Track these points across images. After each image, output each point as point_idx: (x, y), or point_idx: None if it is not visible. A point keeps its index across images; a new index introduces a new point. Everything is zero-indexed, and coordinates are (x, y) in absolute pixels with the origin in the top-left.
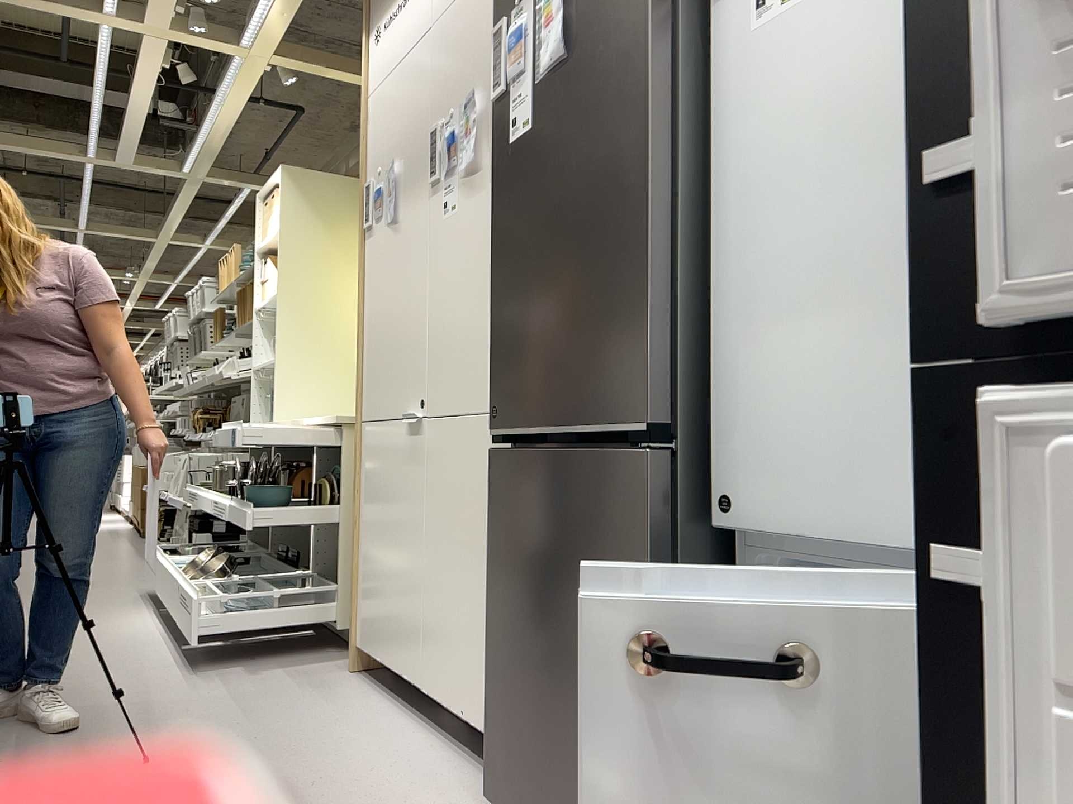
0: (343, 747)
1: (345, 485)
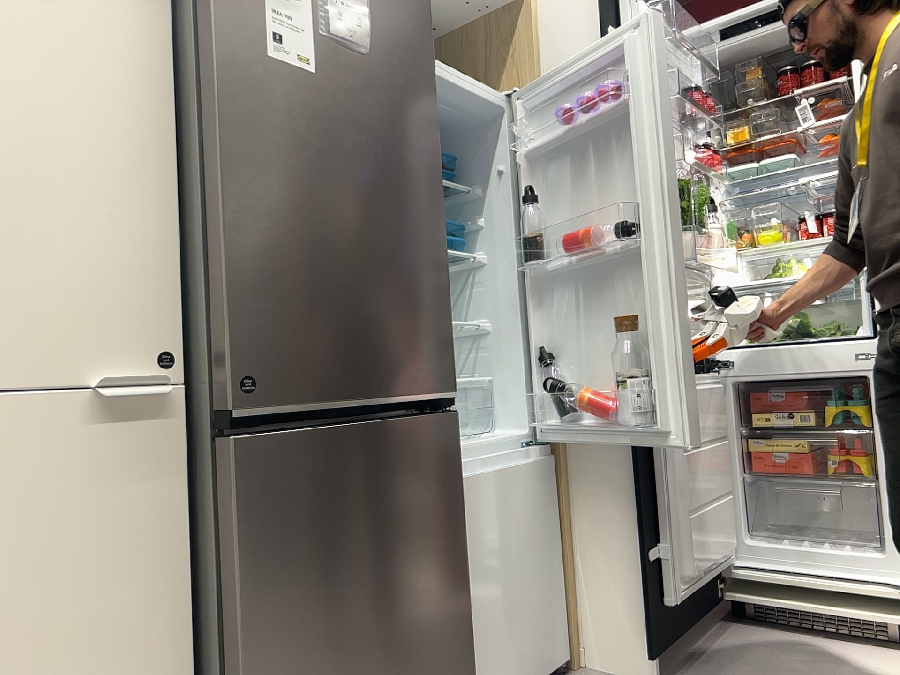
0: None
1: None
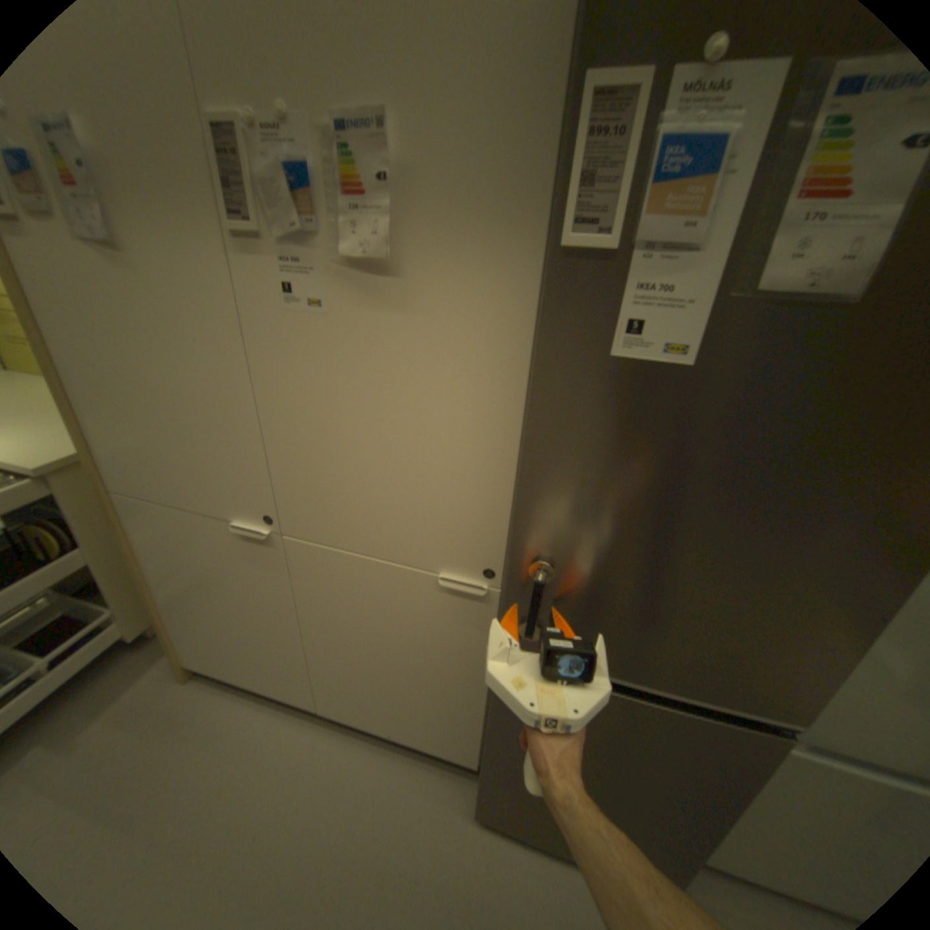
0: (288, 811)
1: (81, 528)
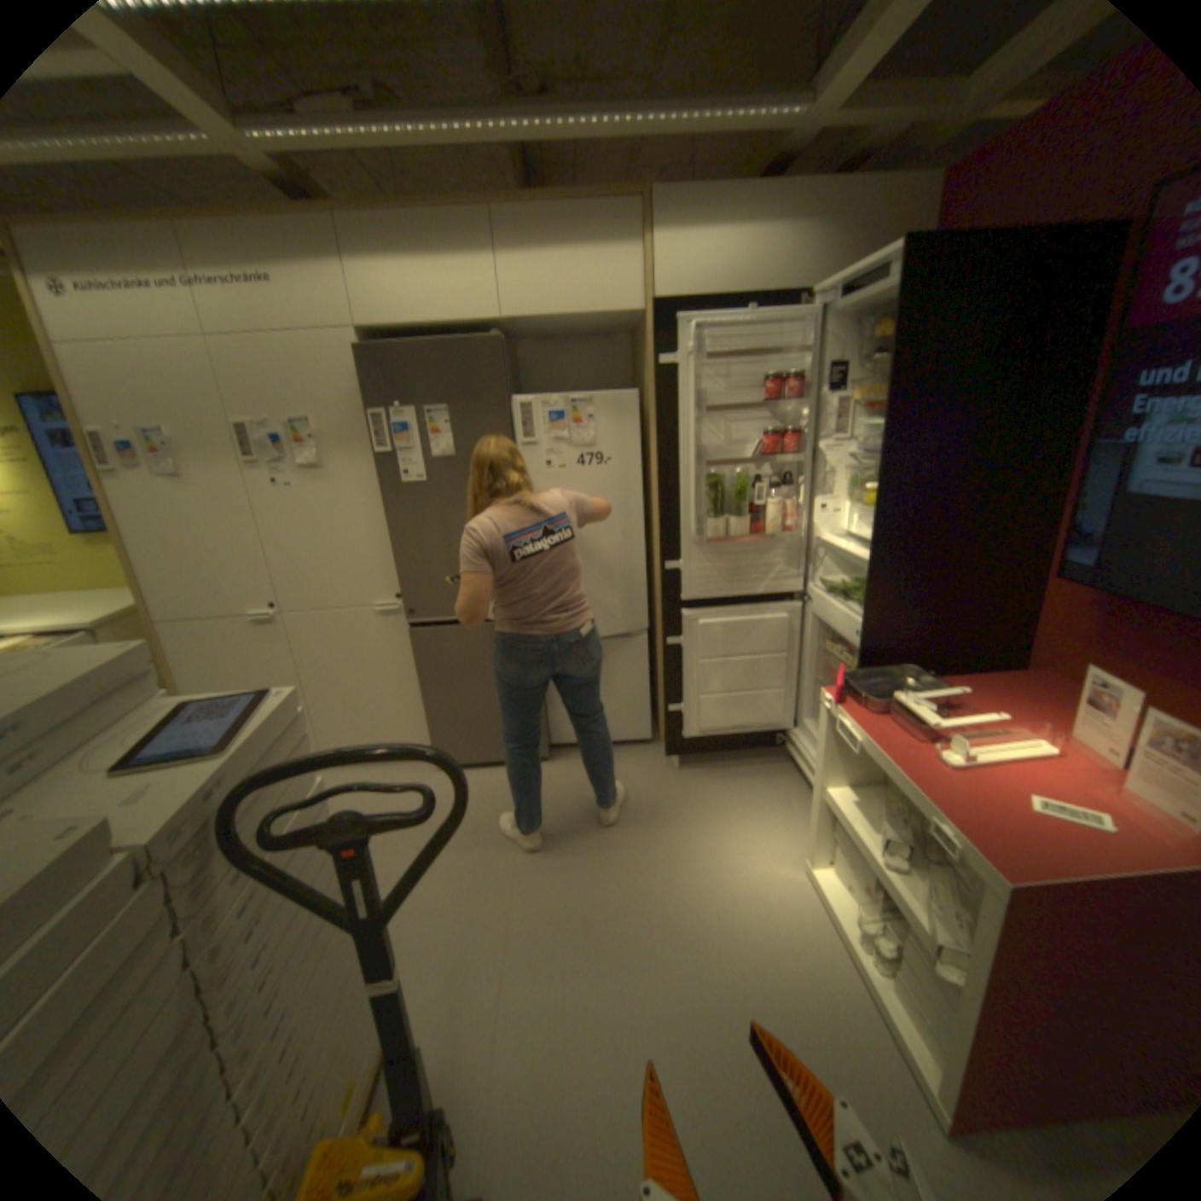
0: None
1: None
